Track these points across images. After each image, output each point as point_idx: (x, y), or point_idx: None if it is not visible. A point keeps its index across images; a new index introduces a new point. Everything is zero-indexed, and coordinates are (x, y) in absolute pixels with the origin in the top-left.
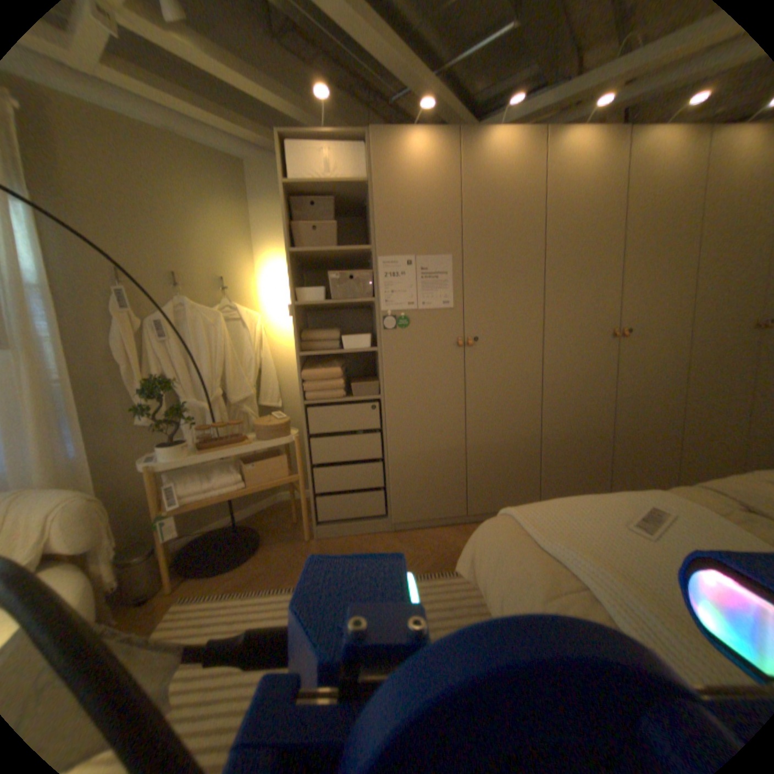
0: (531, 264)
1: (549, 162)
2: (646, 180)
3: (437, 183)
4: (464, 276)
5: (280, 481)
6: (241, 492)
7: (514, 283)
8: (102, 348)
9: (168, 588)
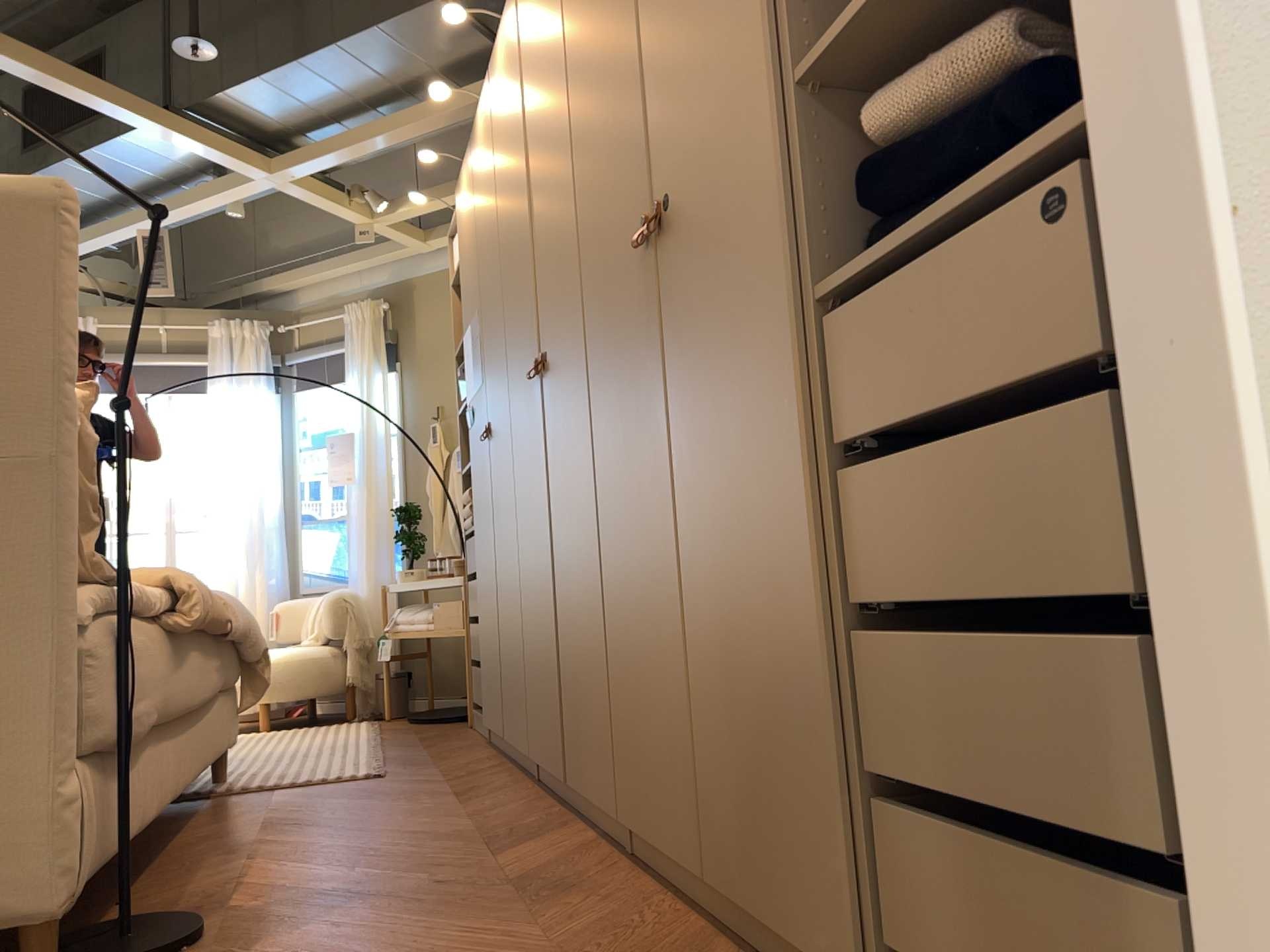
0: (500, 283)
1: (496, 115)
2: (534, 40)
3: (471, 220)
4: (484, 331)
5: (452, 633)
6: (427, 634)
7: (497, 320)
8: (426, 482)
9: (390, 717)
